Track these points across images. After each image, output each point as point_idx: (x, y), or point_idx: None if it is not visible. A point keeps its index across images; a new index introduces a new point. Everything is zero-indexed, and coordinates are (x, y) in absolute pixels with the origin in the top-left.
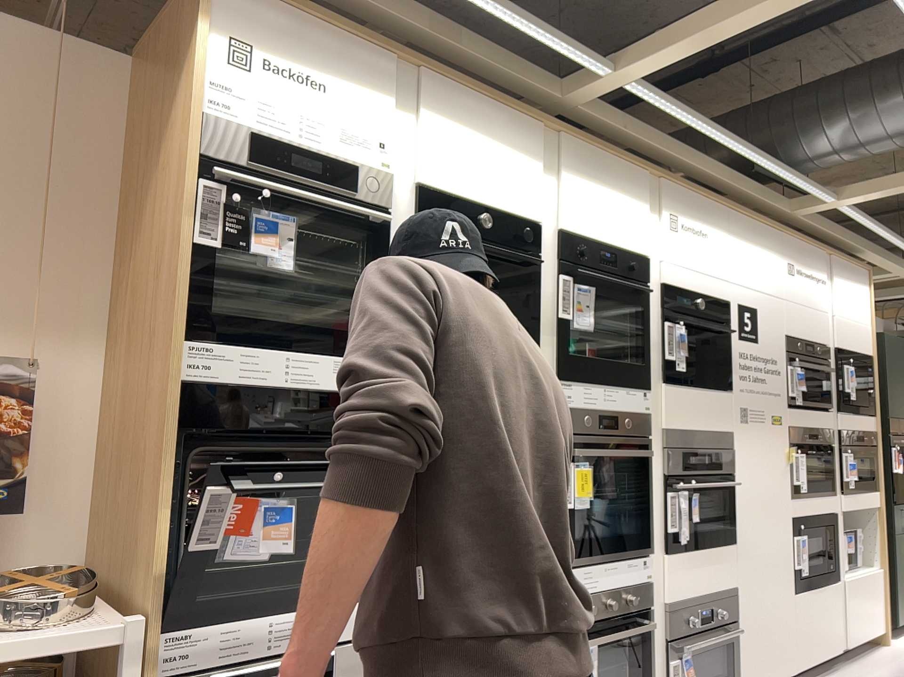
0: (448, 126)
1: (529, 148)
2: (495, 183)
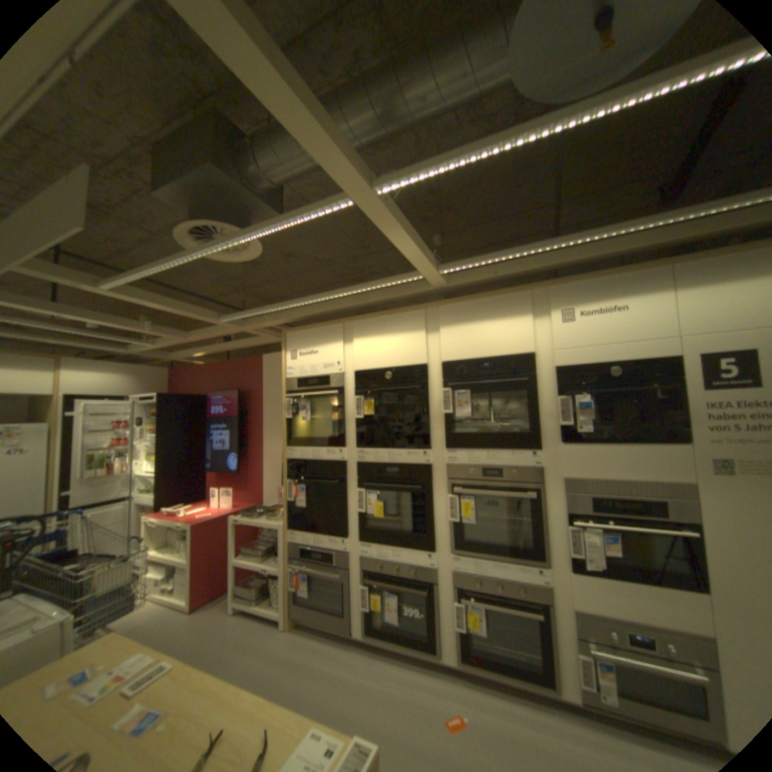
0: (365, 337)
1: (416, 322)
2: (393, 353)
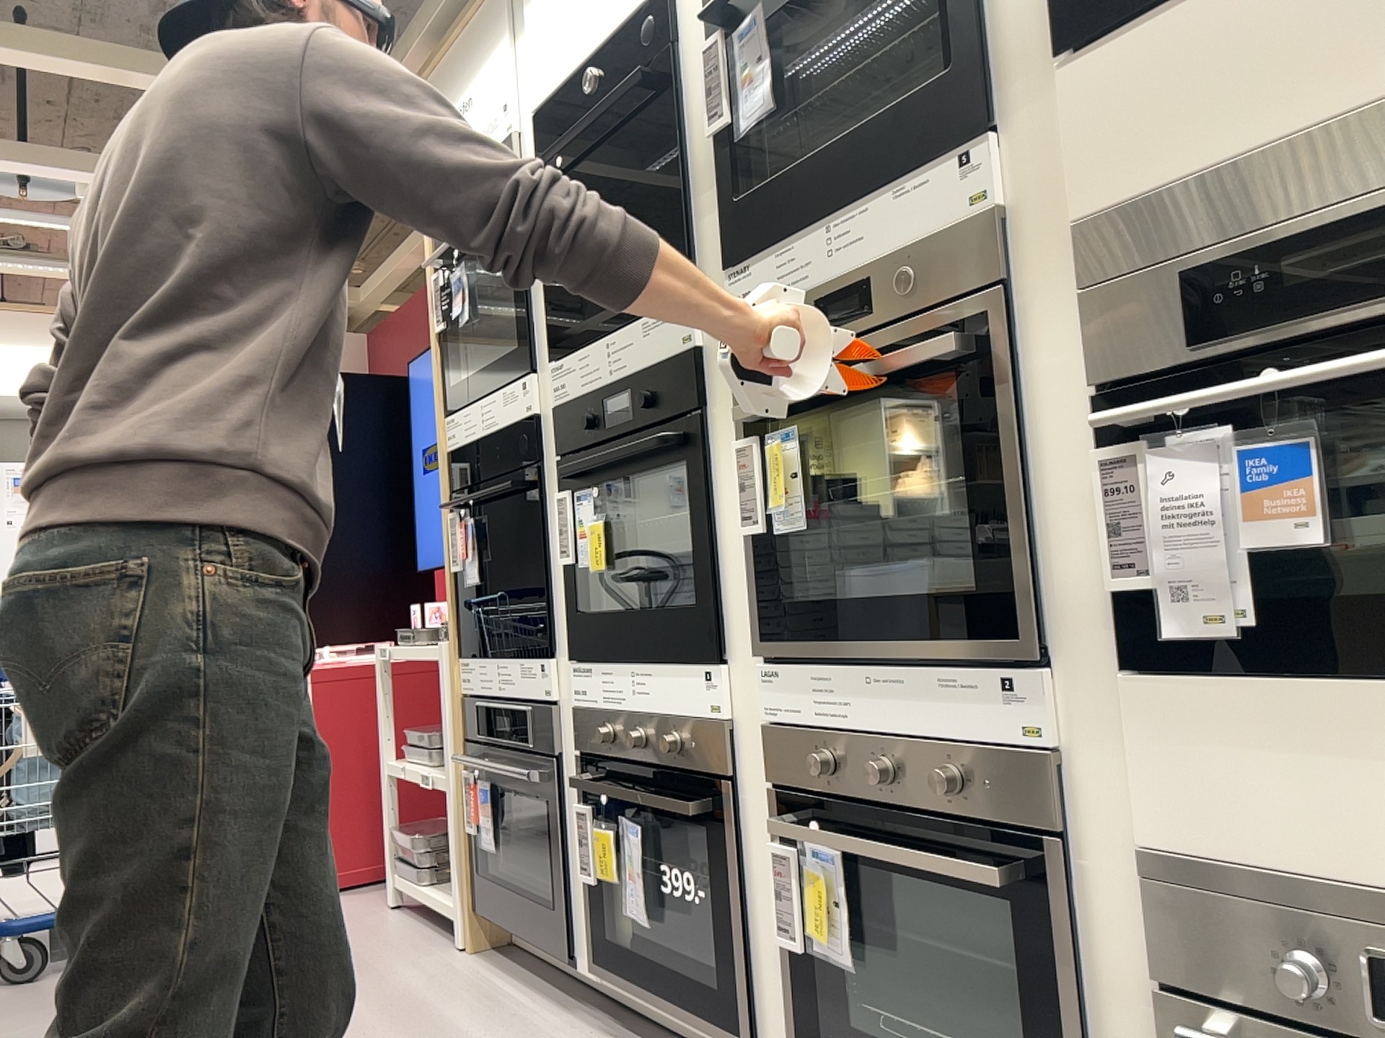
0: None
1: None
2: None
